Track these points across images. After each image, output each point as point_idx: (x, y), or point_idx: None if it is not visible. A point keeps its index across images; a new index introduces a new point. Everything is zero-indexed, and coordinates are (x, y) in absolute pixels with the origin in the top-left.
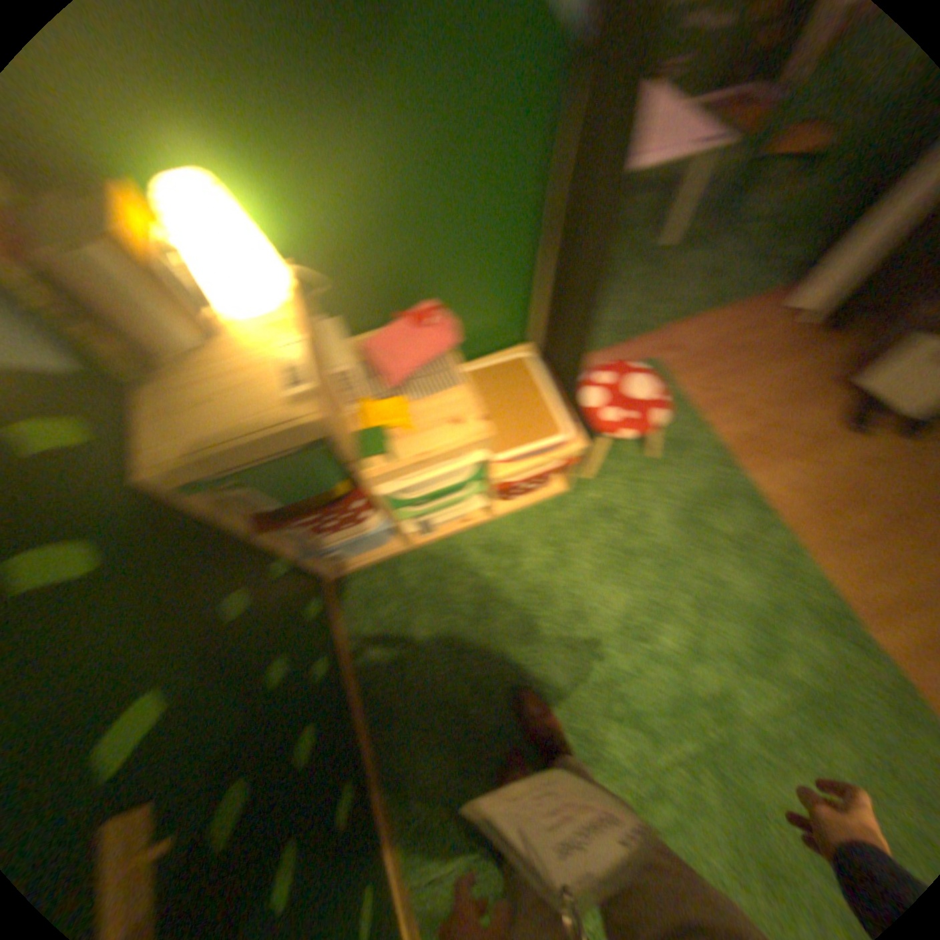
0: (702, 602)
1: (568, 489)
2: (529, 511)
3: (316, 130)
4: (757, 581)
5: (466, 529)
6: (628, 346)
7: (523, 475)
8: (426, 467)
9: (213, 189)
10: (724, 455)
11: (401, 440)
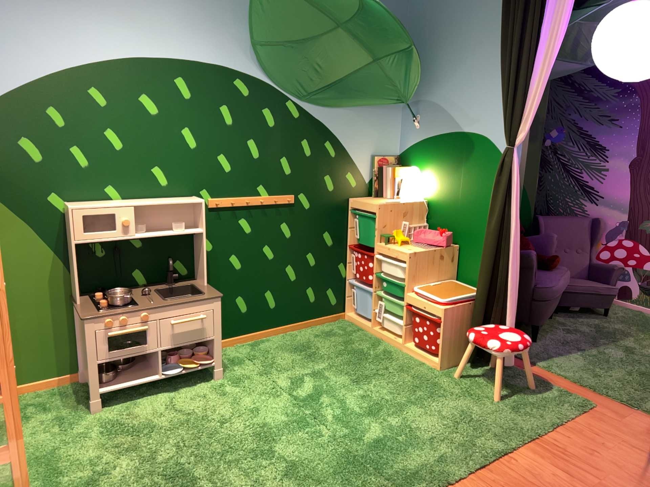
0: (399, 419)
1: (441, 371)
2: (416, 360)
3: (446, 172)
4: (430, 443)
5: (392, 344)
6: (593, 393)
7: (419, 312)
8: (391, 261)
9: (416, 171)
10: (530, 433)
11: (394, 245)
